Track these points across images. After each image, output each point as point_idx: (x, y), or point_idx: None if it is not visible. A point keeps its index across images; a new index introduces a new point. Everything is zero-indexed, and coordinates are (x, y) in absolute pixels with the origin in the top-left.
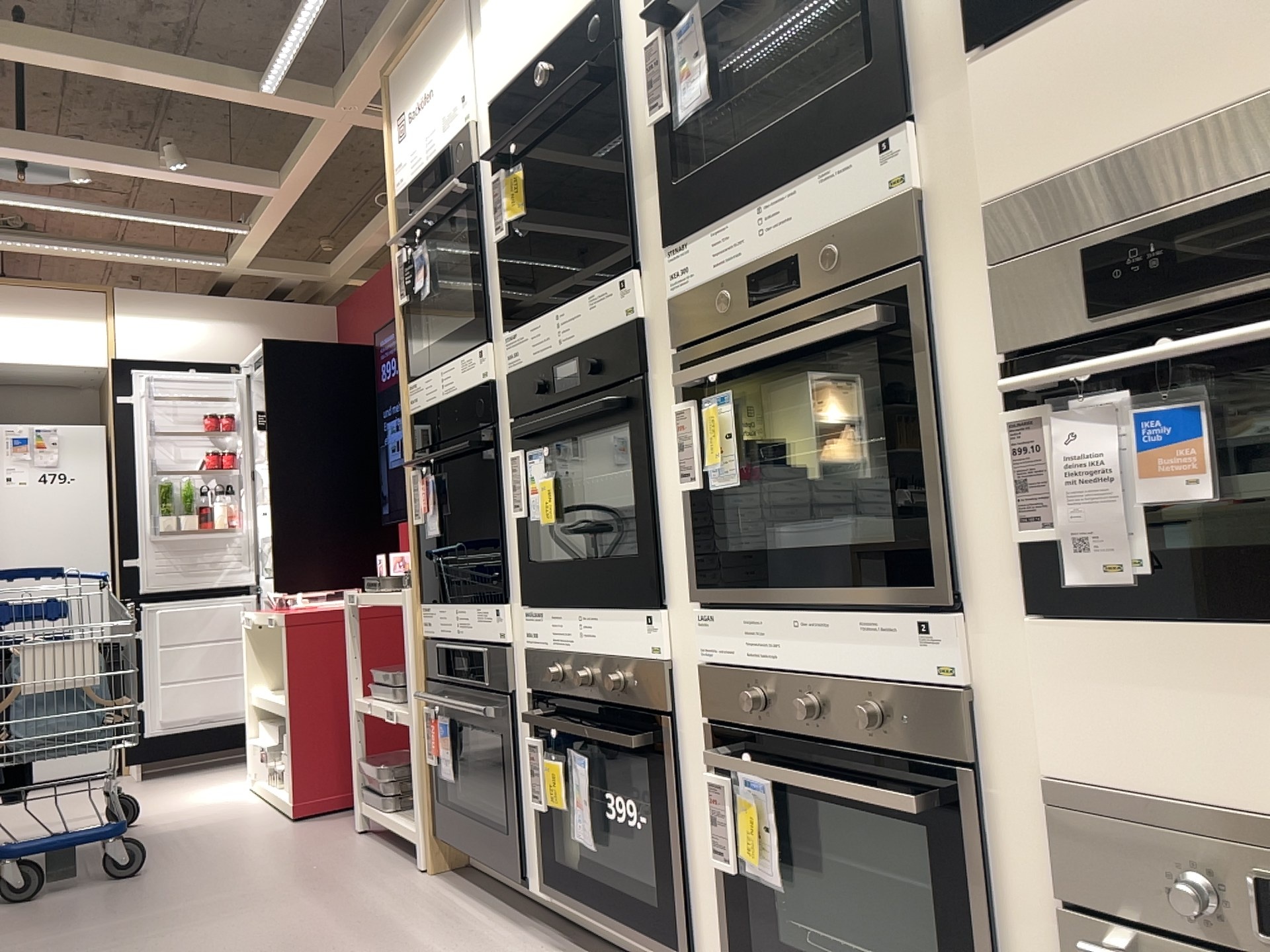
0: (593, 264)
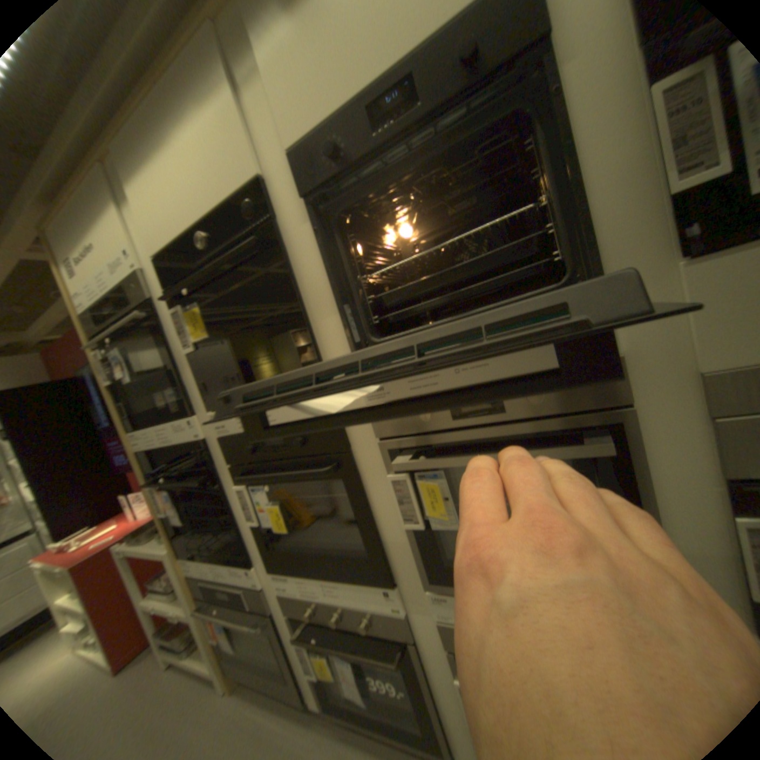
0: (283, 372)
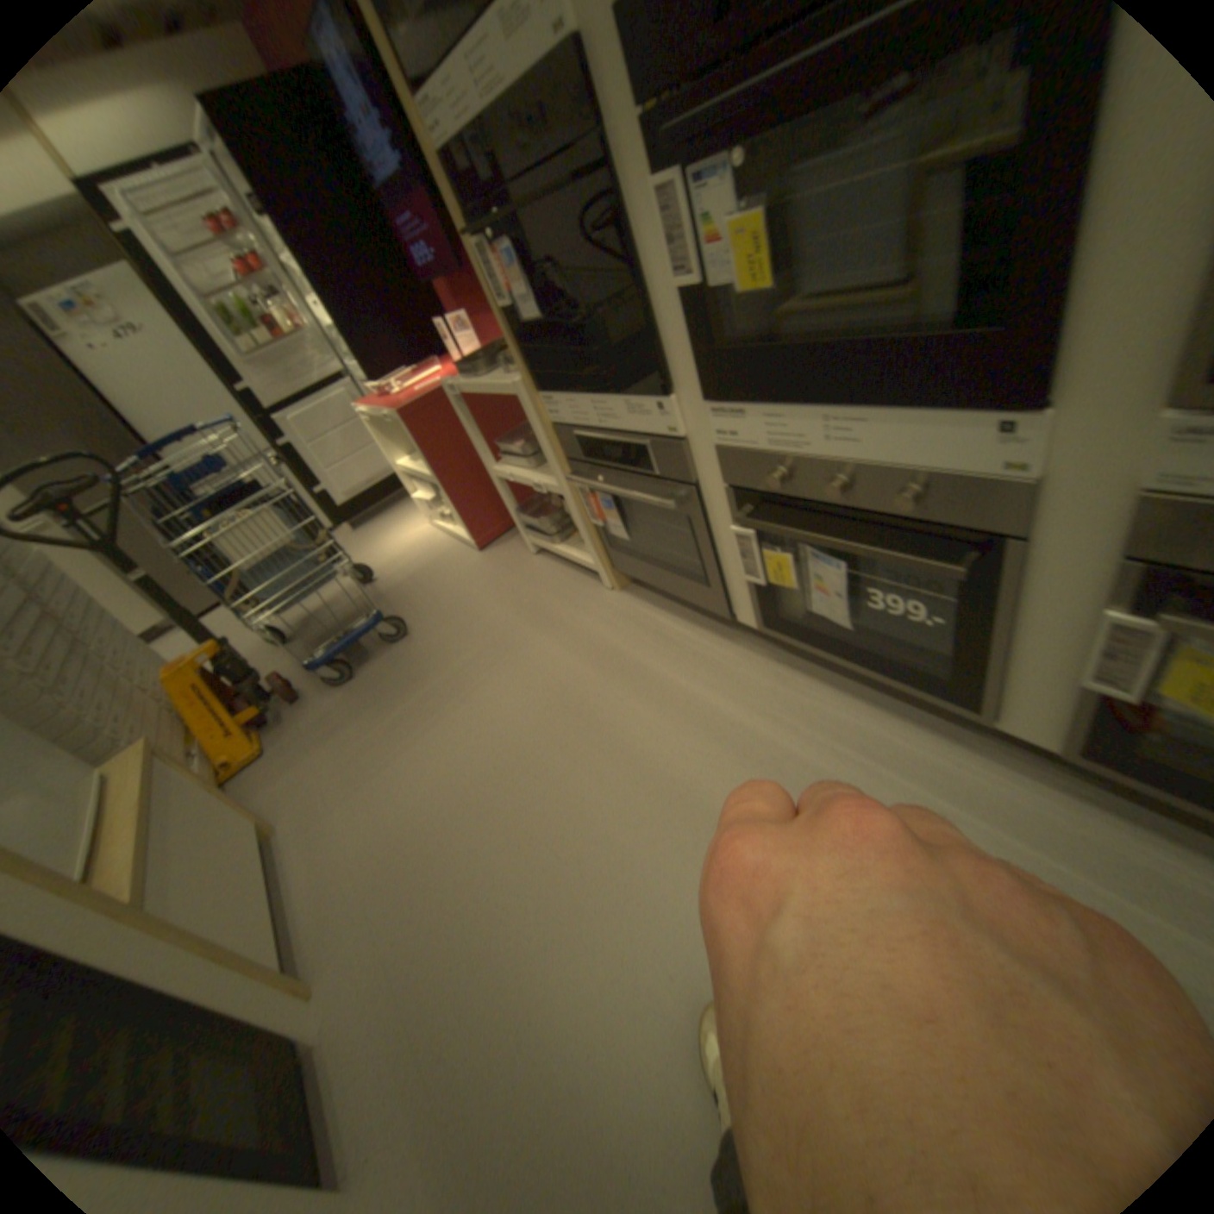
0: None
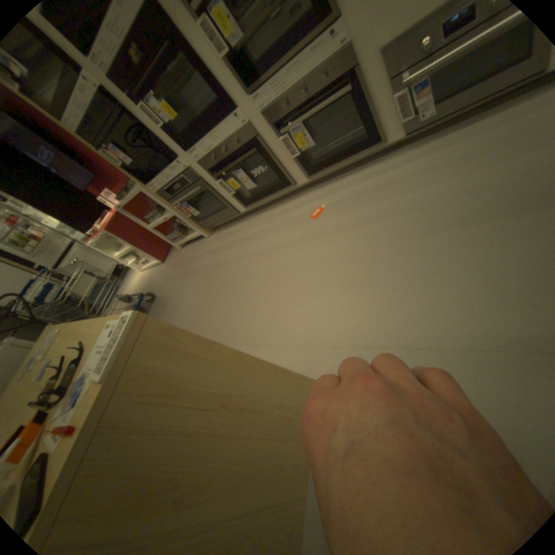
0: None
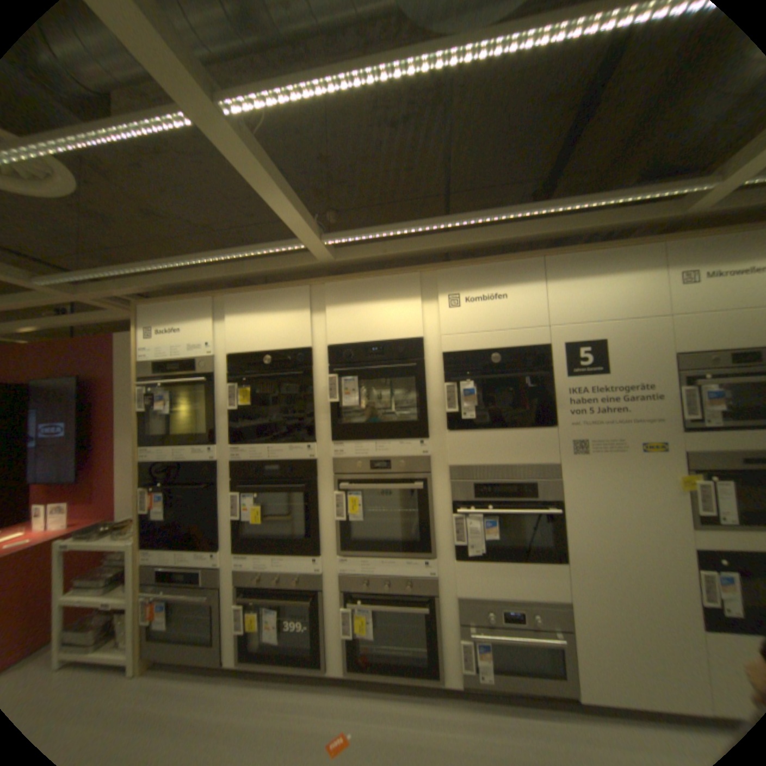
0: (289, 434)
